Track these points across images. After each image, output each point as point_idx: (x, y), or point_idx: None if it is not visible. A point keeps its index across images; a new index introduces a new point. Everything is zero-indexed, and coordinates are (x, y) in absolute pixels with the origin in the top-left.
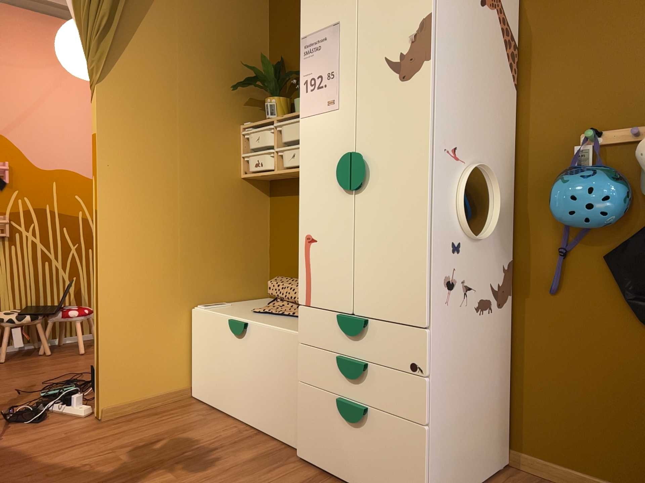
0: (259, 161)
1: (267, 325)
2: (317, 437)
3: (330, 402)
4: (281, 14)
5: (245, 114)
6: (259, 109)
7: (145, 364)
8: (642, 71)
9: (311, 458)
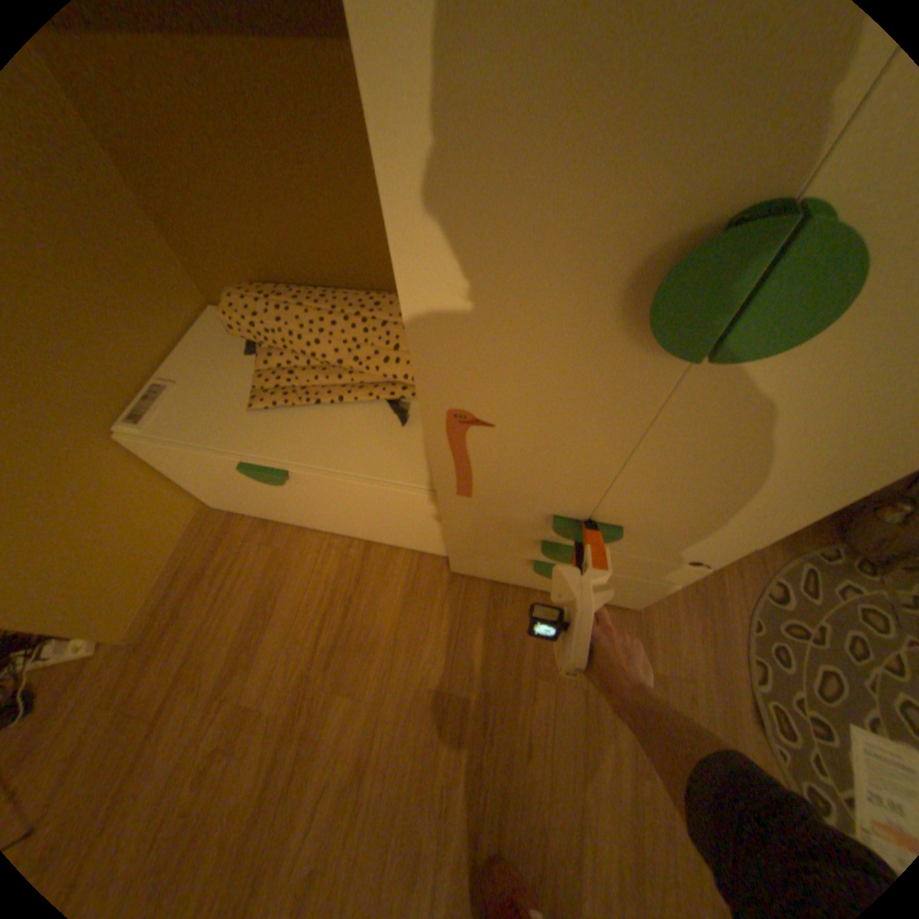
0: None
1: (336, 470)
2: (486, 569)
3: (514, 559)
4: None
5: None
6: None
7: (118, 553)
8: None
9: (475, 575)
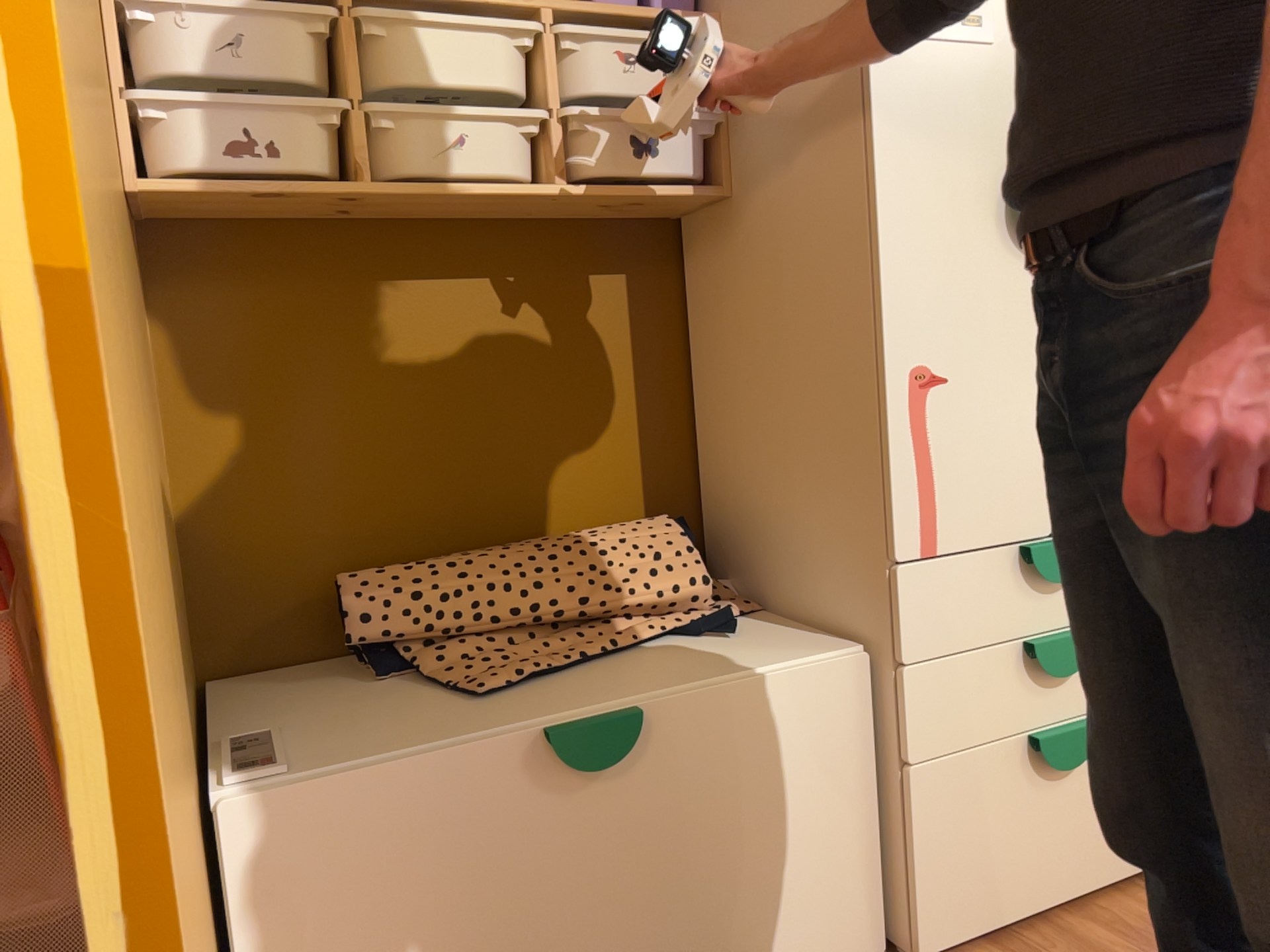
0: (250, 136)
1: (710, 683)
2: (977, 864)
3: (1007, 759)
4: None
5: None
6: None
7: None
8: None
9: (963, 929)
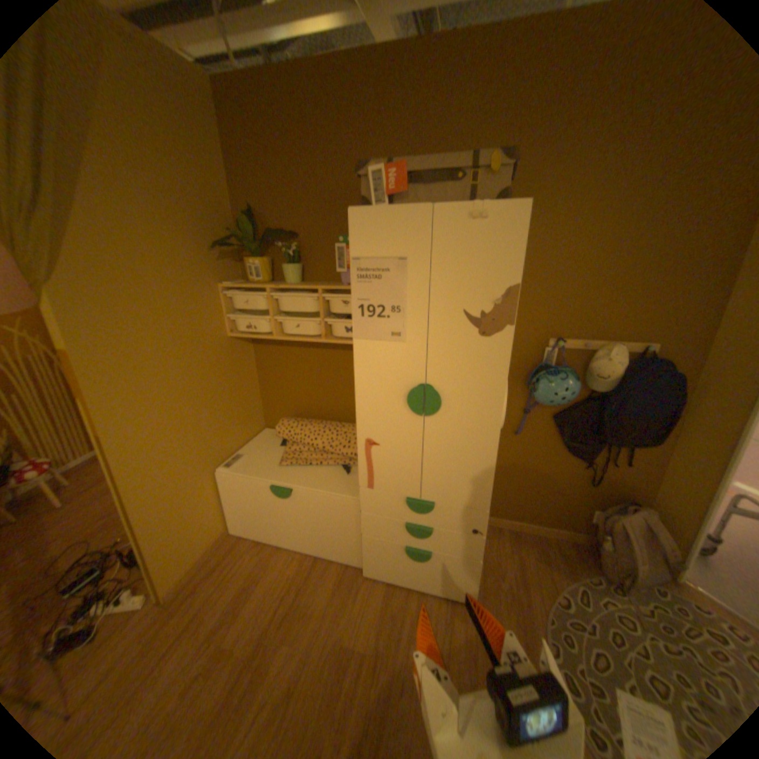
0: (250, 324)
1: (315, 490)
2: (383, 566)
3: (396, 548)
4: (238, 150)
5: (219, 270)
6: (230, 260)
7: (188, 538)
8: (597, 302)
9: (377, 578)
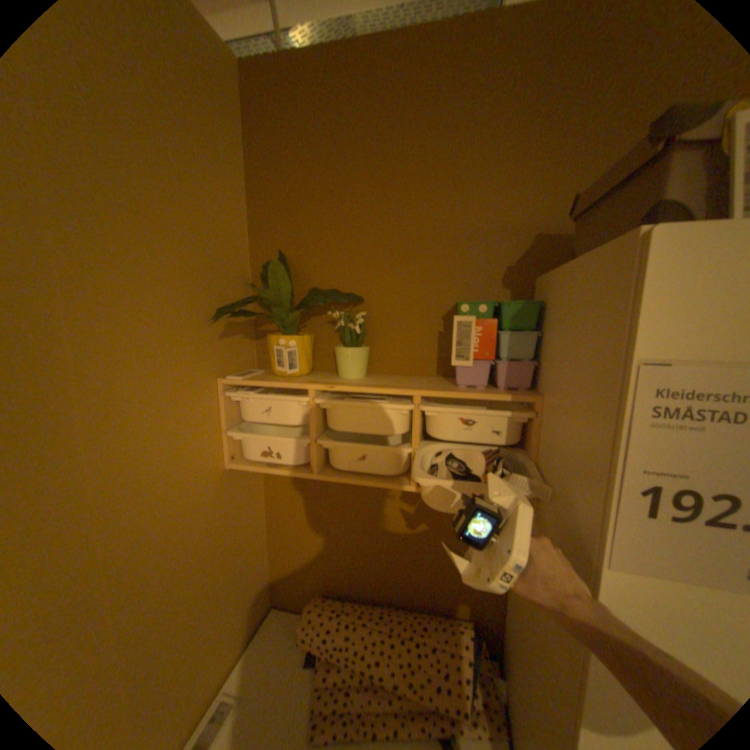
0: (271, 447)
1: None
2: None
3: None
4: (274, 167)
5: (223, 354)
6: (242, 336)
7: None
8: None
9: None
